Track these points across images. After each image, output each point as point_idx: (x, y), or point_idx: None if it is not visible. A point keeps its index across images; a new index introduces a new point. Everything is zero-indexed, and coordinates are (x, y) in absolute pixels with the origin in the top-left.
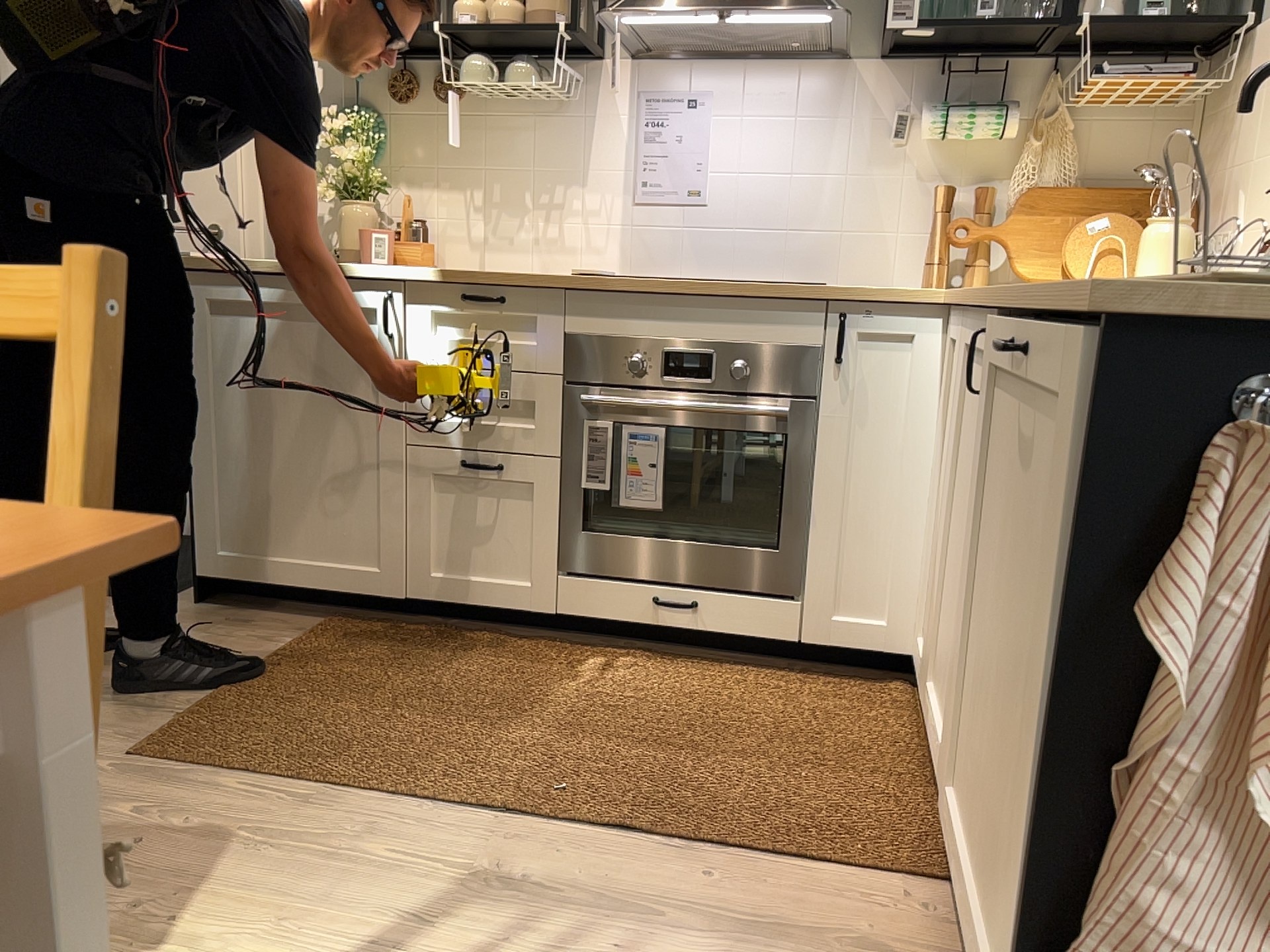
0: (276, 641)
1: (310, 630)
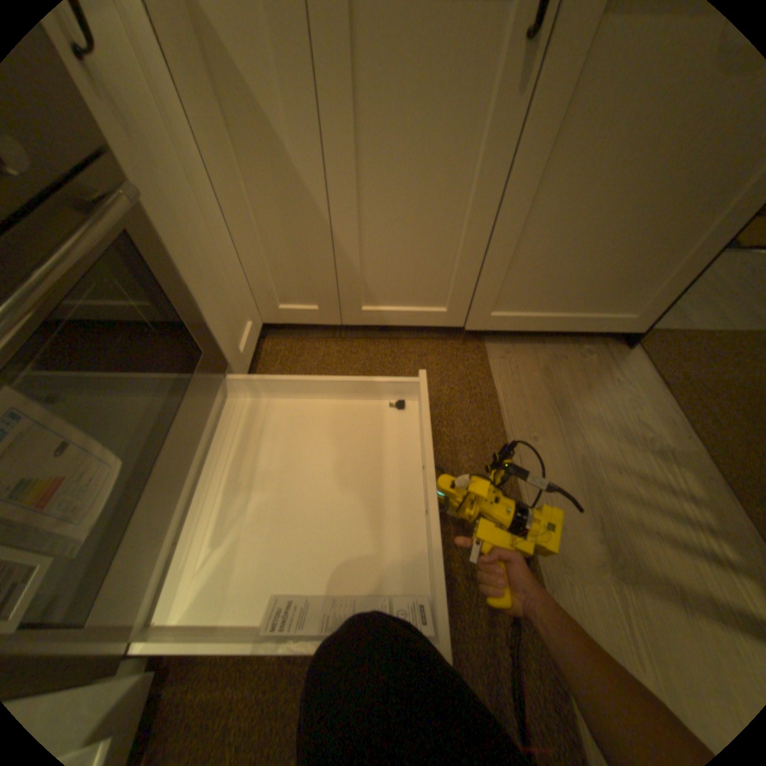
0: None
1: None
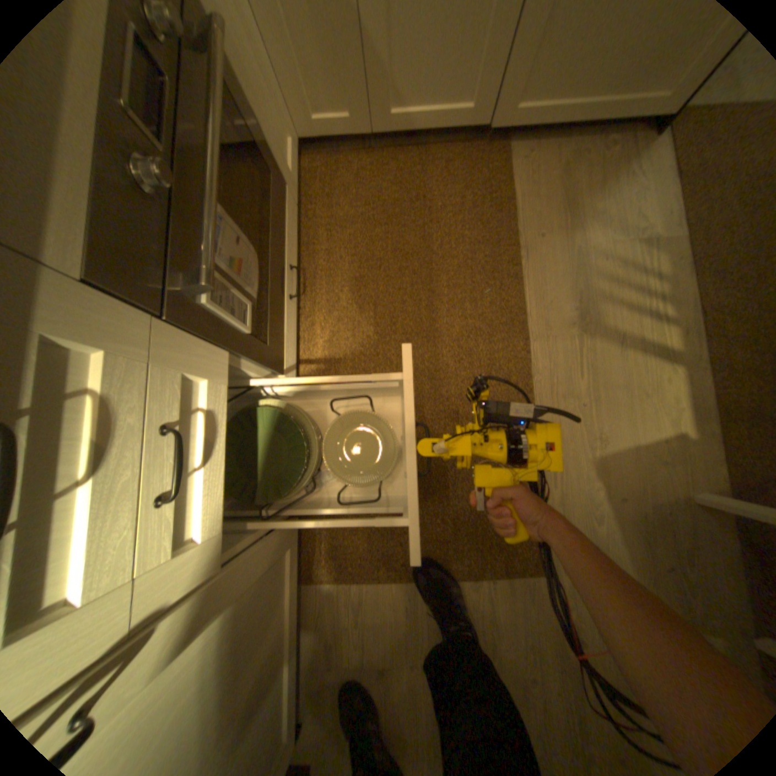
0: (361, 598)
1: (331, 585)
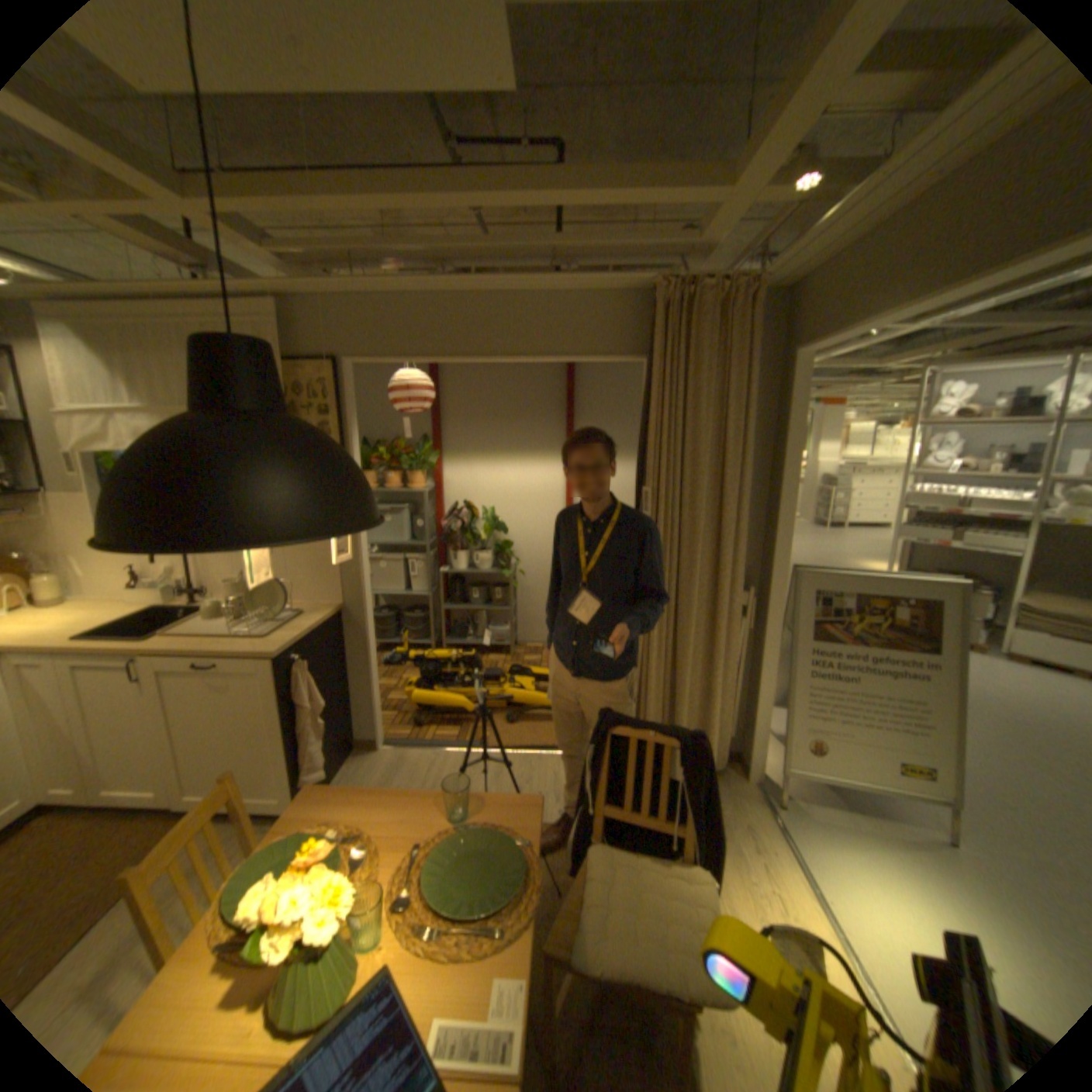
0: None
1: None
